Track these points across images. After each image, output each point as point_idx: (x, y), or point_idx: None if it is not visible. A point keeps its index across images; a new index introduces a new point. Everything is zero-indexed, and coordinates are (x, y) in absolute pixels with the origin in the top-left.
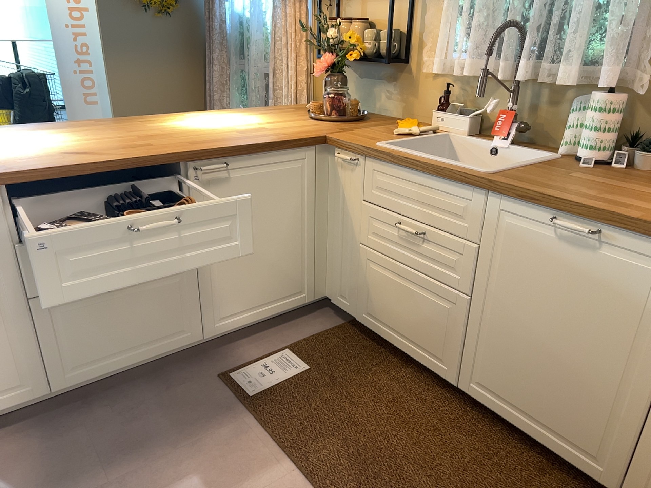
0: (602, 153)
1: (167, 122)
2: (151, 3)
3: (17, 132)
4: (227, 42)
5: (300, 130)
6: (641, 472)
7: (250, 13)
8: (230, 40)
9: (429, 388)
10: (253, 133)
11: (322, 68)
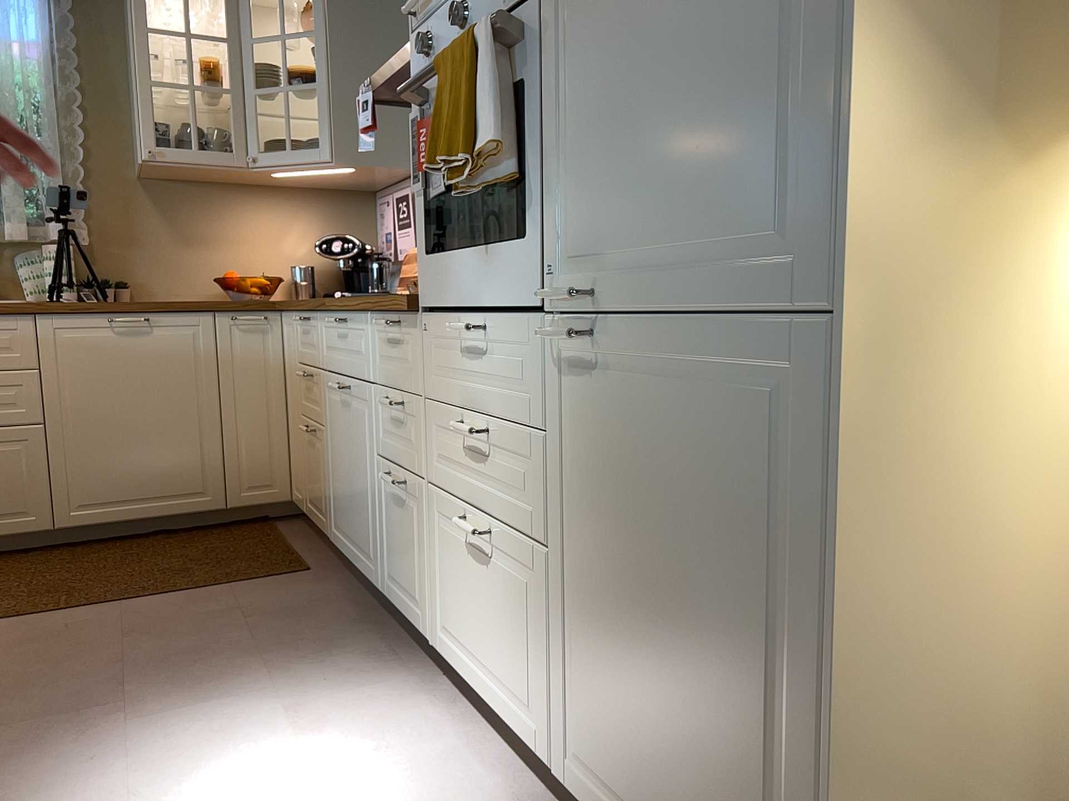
0: (74, 293)
1: None
2: None
3: None
4: None
5: None
6: (232, 477)
7: None
8: None
9: (16, 559)
10: None
11: None
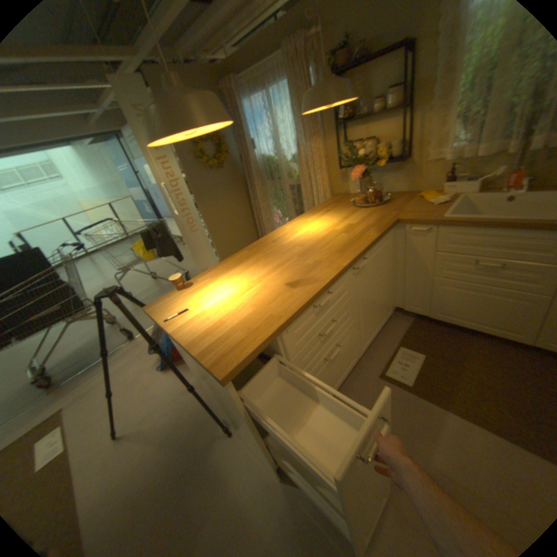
0: None
1: (287, 237)
2: (211, 163)
3: (218, 276)
4: (258, 173)
5: (375, 219)
6: None
7: (272, 152)
8: (259, 171)
9: (504, 348)
10: (354, 231)
11: (358, 175)
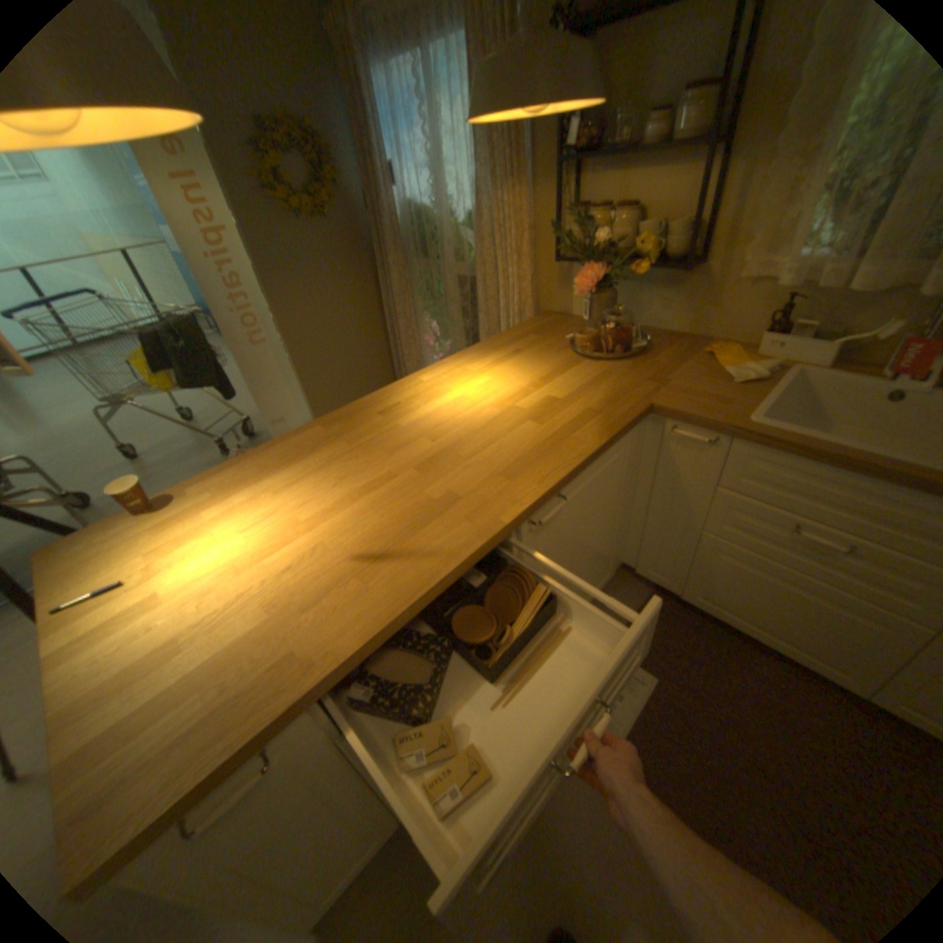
0: None
1: (415, 407)
2: (299, 203)
3: (235, 491)
4: (400, 238)
5: (607, 397)
6: None
7: (430, 197)
8: (402, 234)
9: (812, 689)
10: (556, 419)
11: (591, 285)
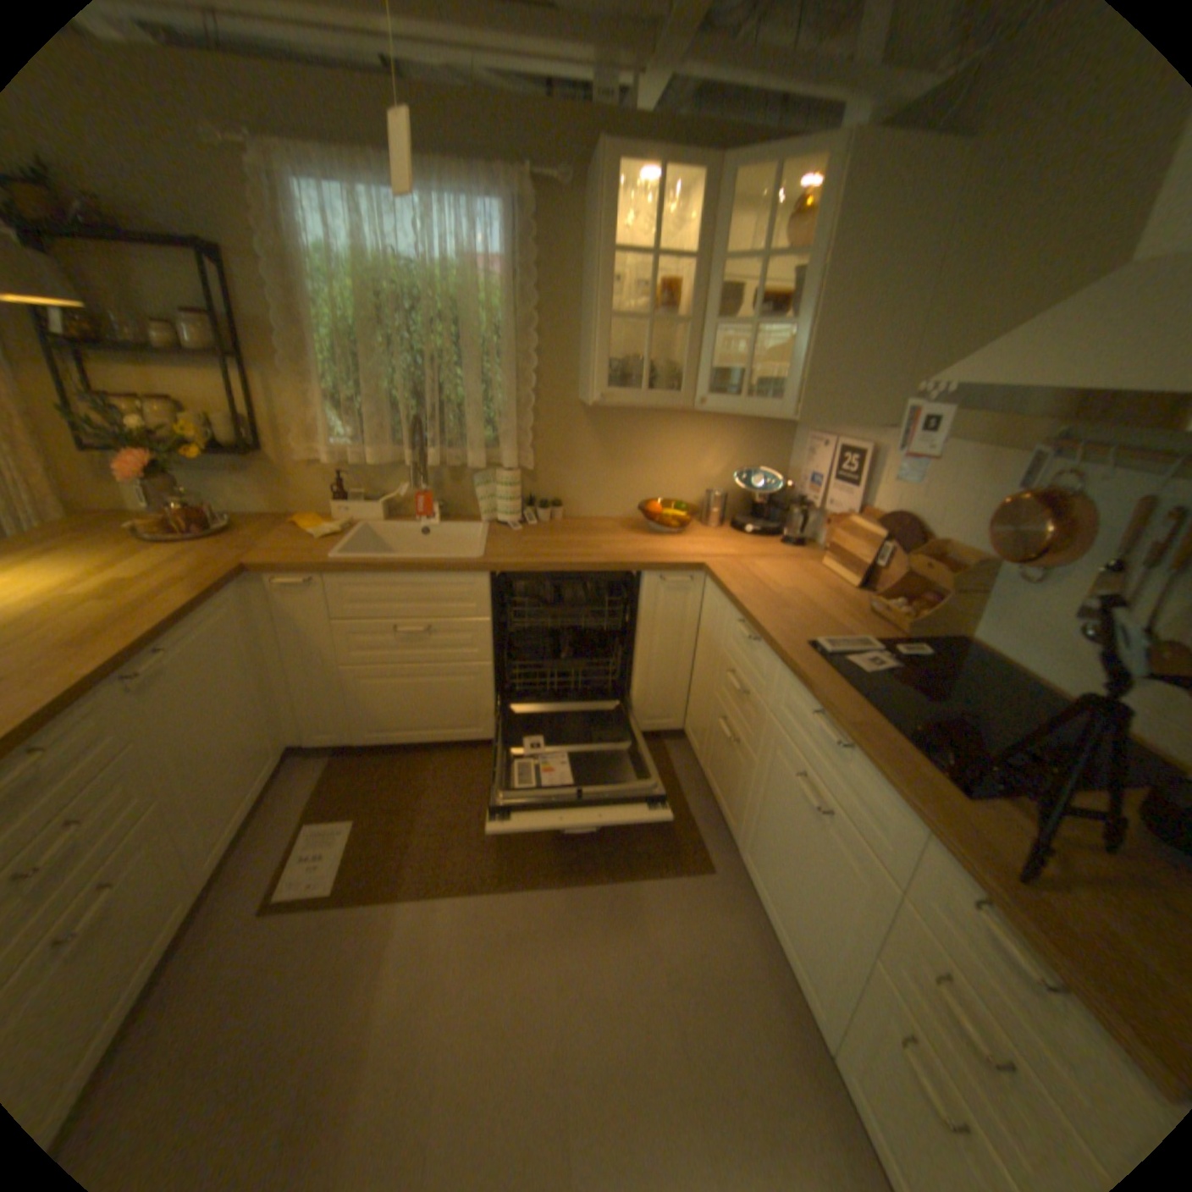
0: (519, 516)
1: None
2: None
3: None
4: None
5: (190, 568)
6: (637, 710)
7: None
8: None
9: (467, 758)
10: (130, 594)
11: (137, 472)
